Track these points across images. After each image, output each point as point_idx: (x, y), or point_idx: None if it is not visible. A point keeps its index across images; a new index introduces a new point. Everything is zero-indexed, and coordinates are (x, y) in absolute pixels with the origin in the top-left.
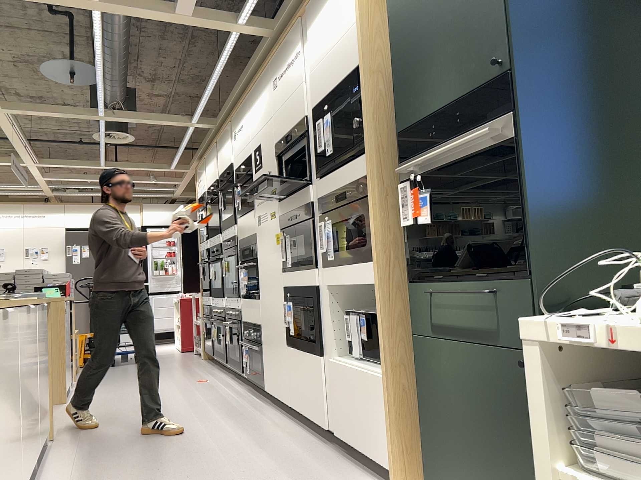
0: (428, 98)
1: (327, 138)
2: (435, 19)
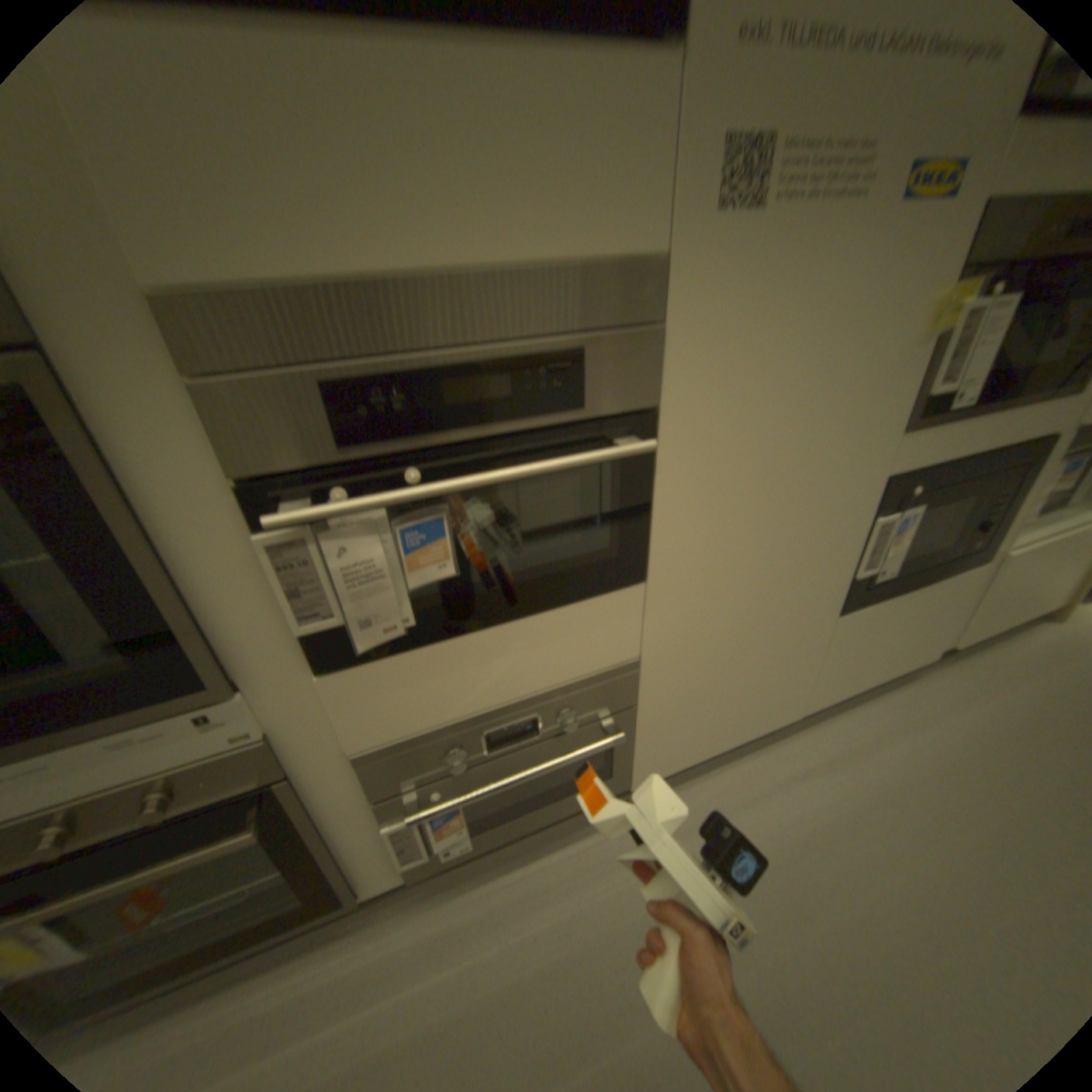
0: None
1: None
2: None
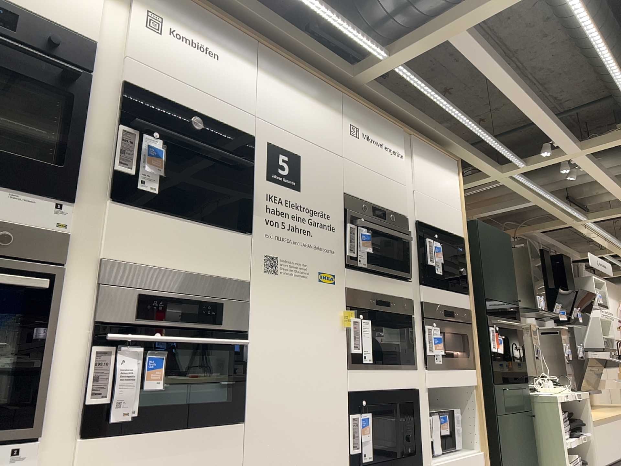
0: (495, 291)
1: (437, 259)
2: (496, 260)
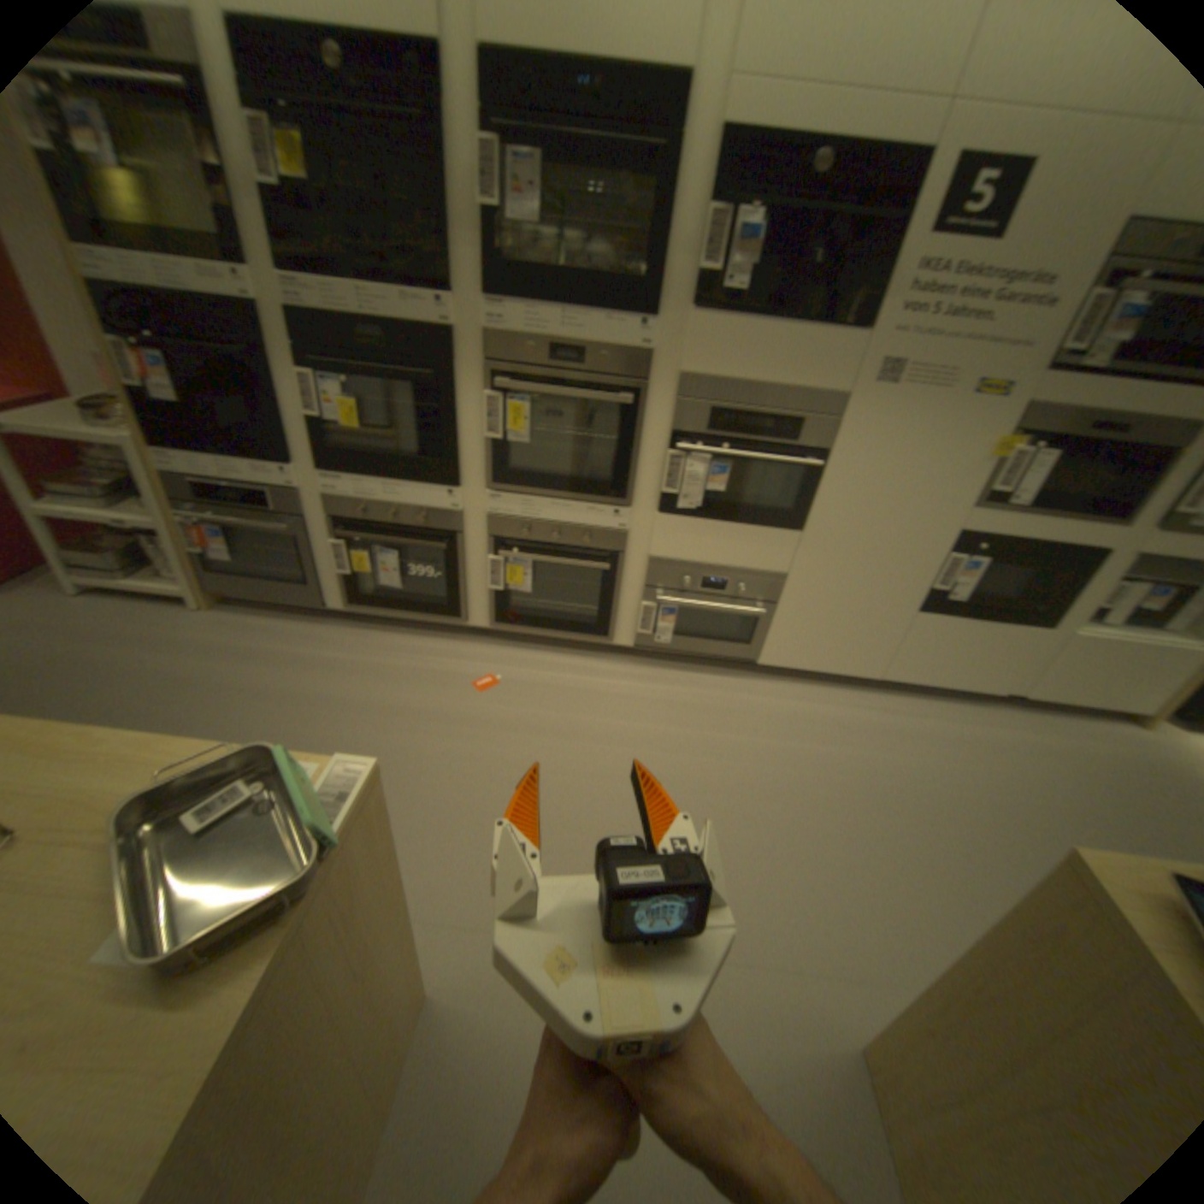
0: None
1: None
2: None
